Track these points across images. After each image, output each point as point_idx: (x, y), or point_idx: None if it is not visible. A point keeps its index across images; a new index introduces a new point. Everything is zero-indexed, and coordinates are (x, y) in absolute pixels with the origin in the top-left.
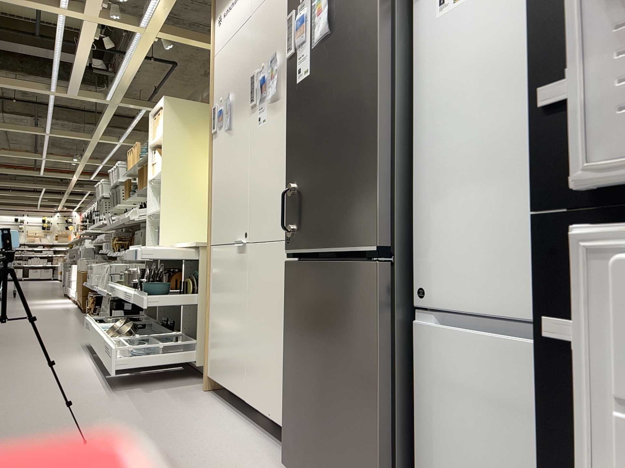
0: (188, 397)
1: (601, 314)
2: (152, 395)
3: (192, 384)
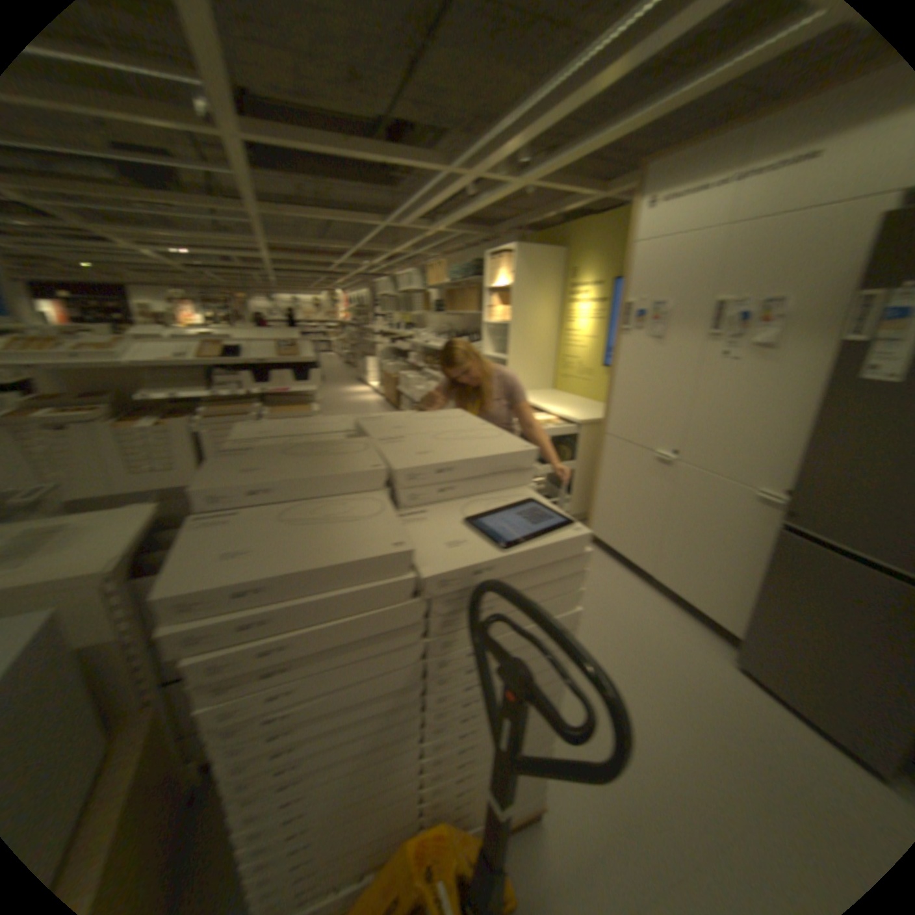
0: None
1: None
2: None
3: None
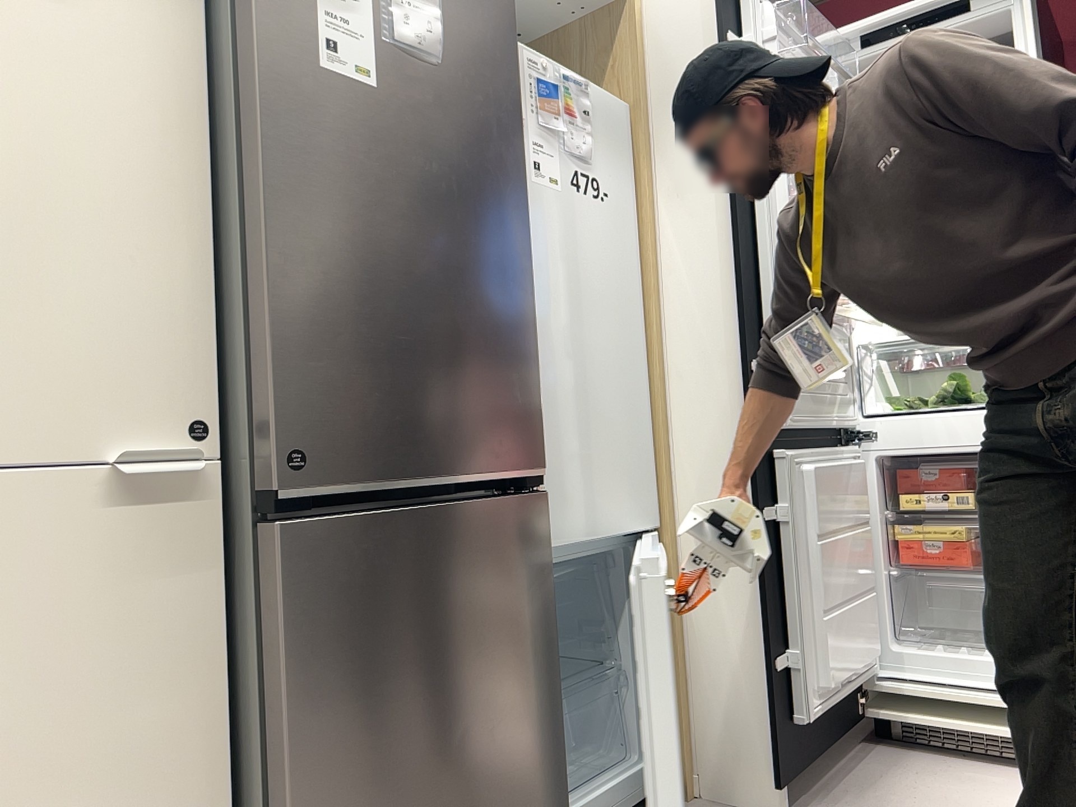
0: None
1: (792, 492)
2: None
3: None
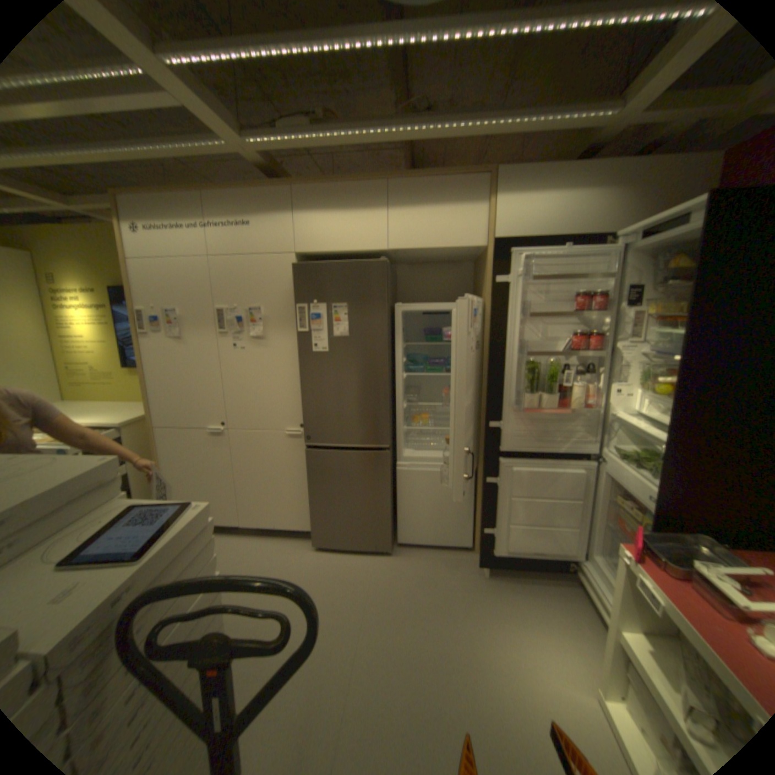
0: None
1: (502, 476)
2: None
3: None
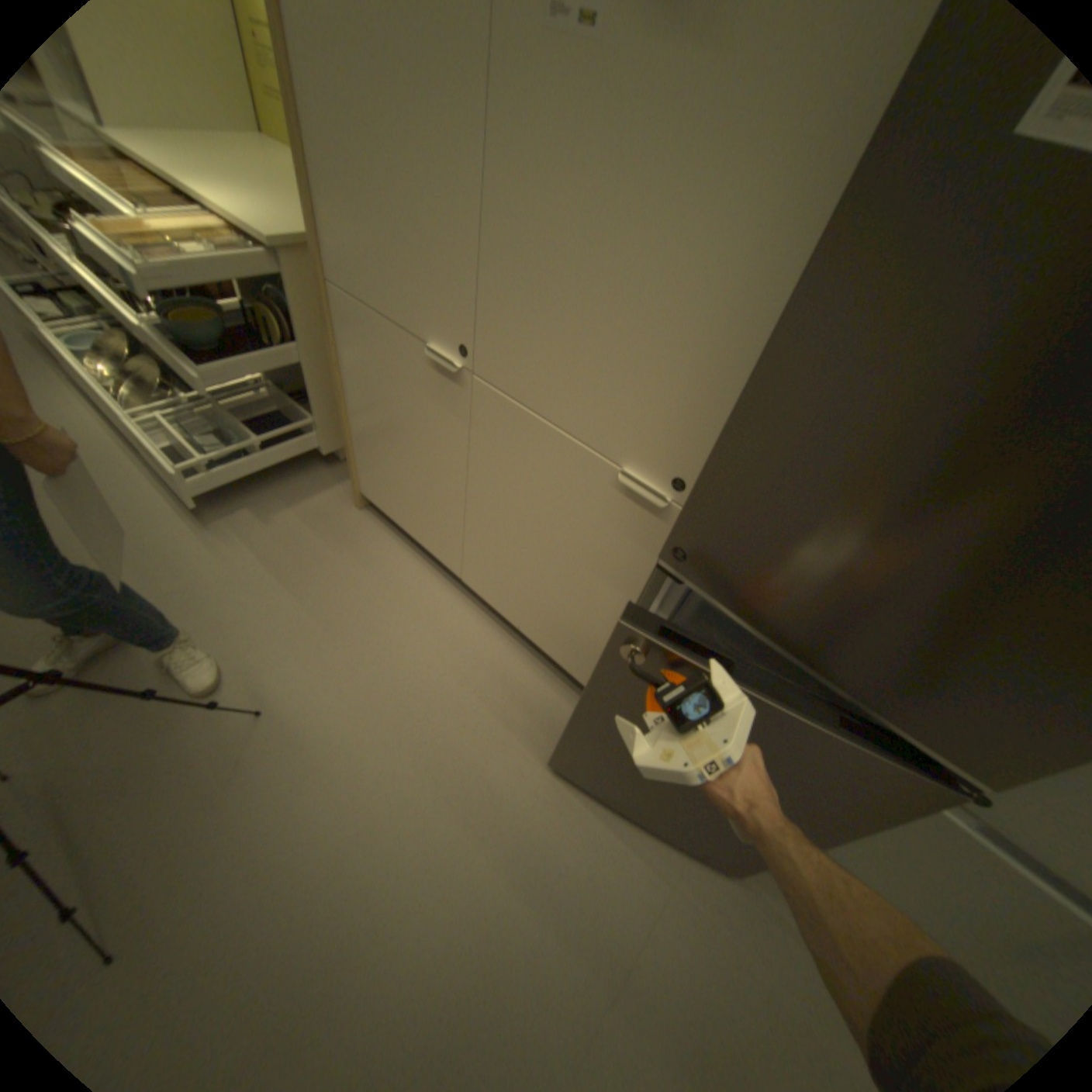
0: (344, 530)
1: None
2: (282, 530)
3: (328, 484)
